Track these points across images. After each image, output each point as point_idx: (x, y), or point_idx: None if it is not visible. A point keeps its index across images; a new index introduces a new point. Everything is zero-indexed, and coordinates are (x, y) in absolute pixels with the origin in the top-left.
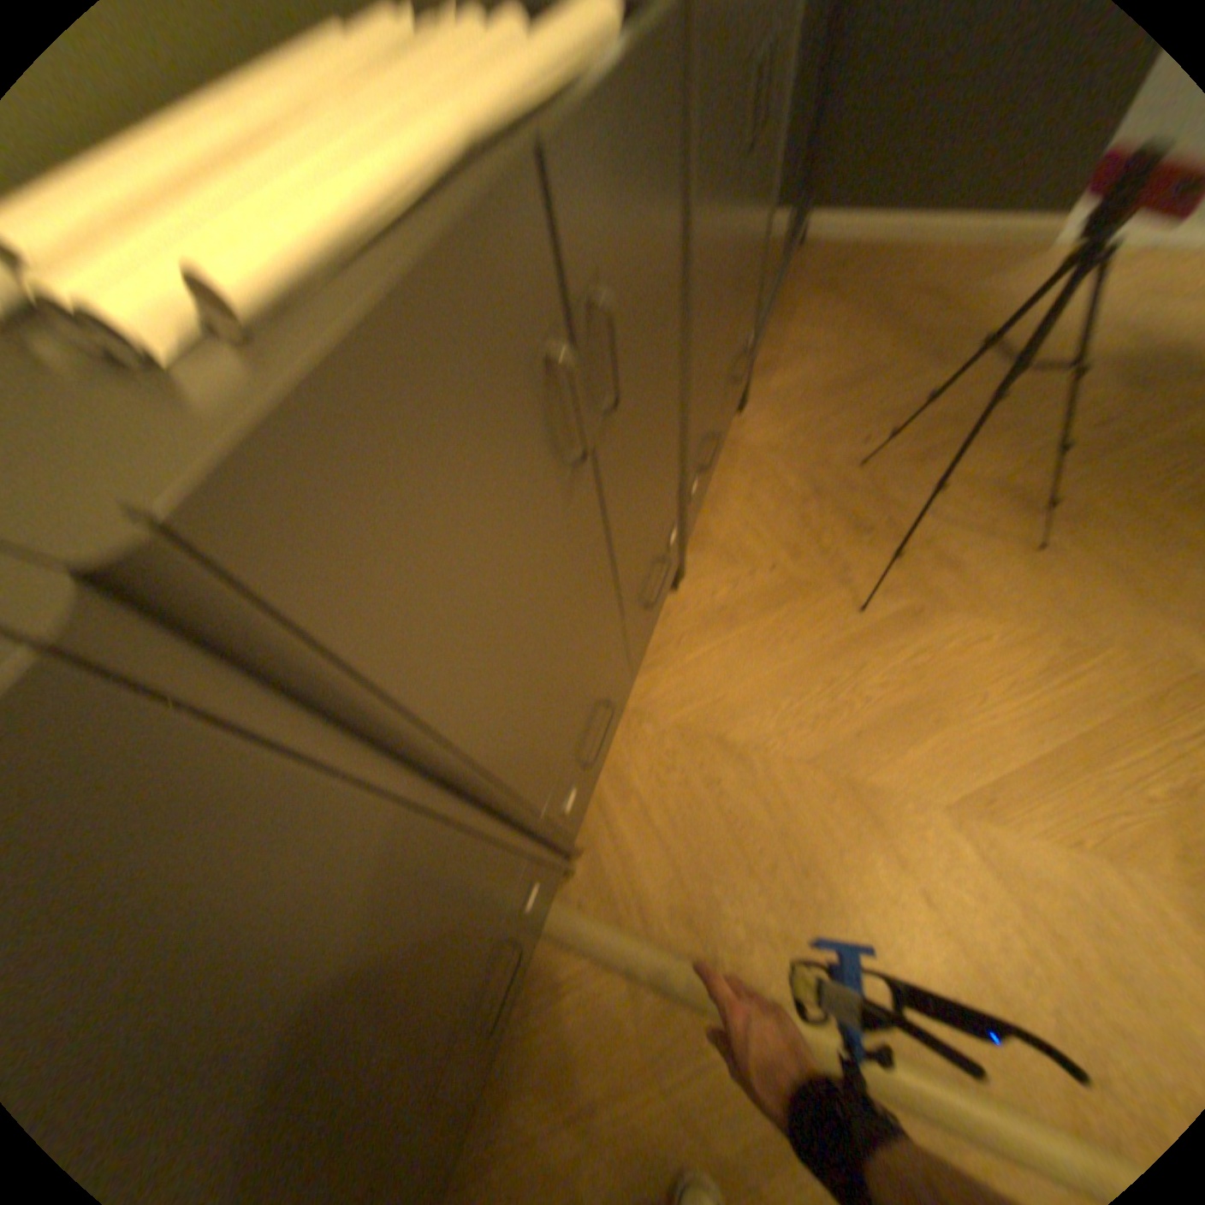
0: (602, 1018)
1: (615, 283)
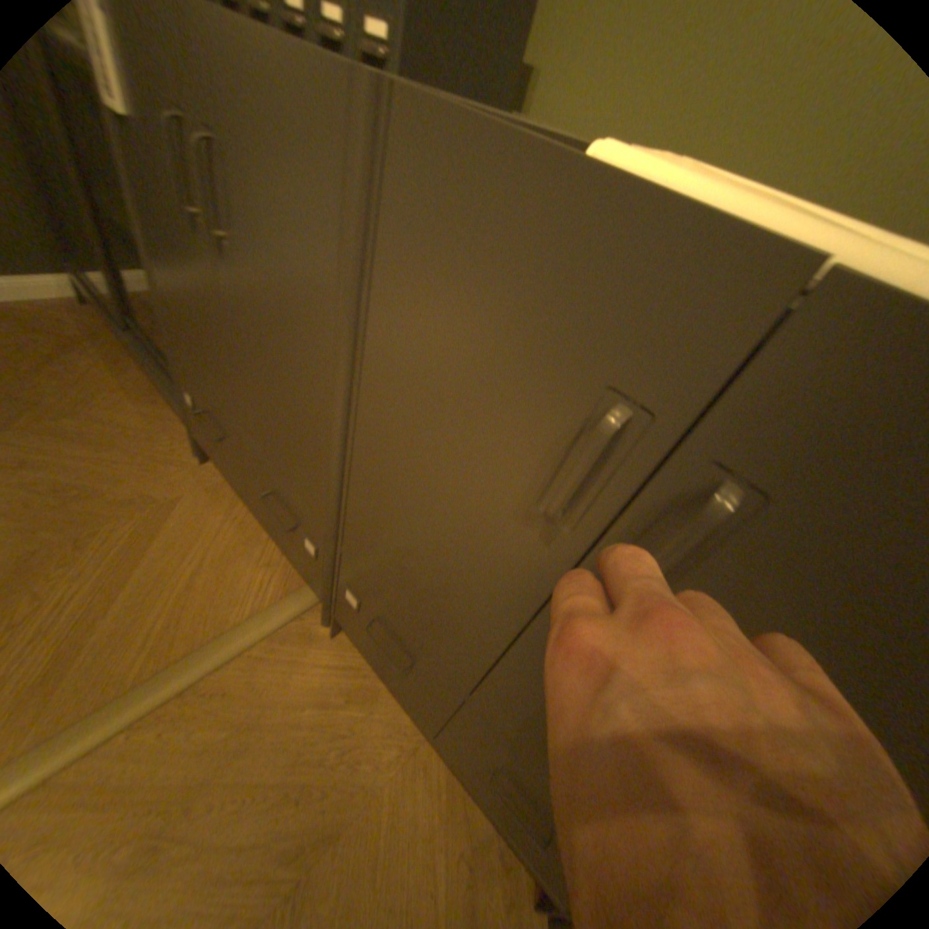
0: (229, 598)
1: (781, 577)
